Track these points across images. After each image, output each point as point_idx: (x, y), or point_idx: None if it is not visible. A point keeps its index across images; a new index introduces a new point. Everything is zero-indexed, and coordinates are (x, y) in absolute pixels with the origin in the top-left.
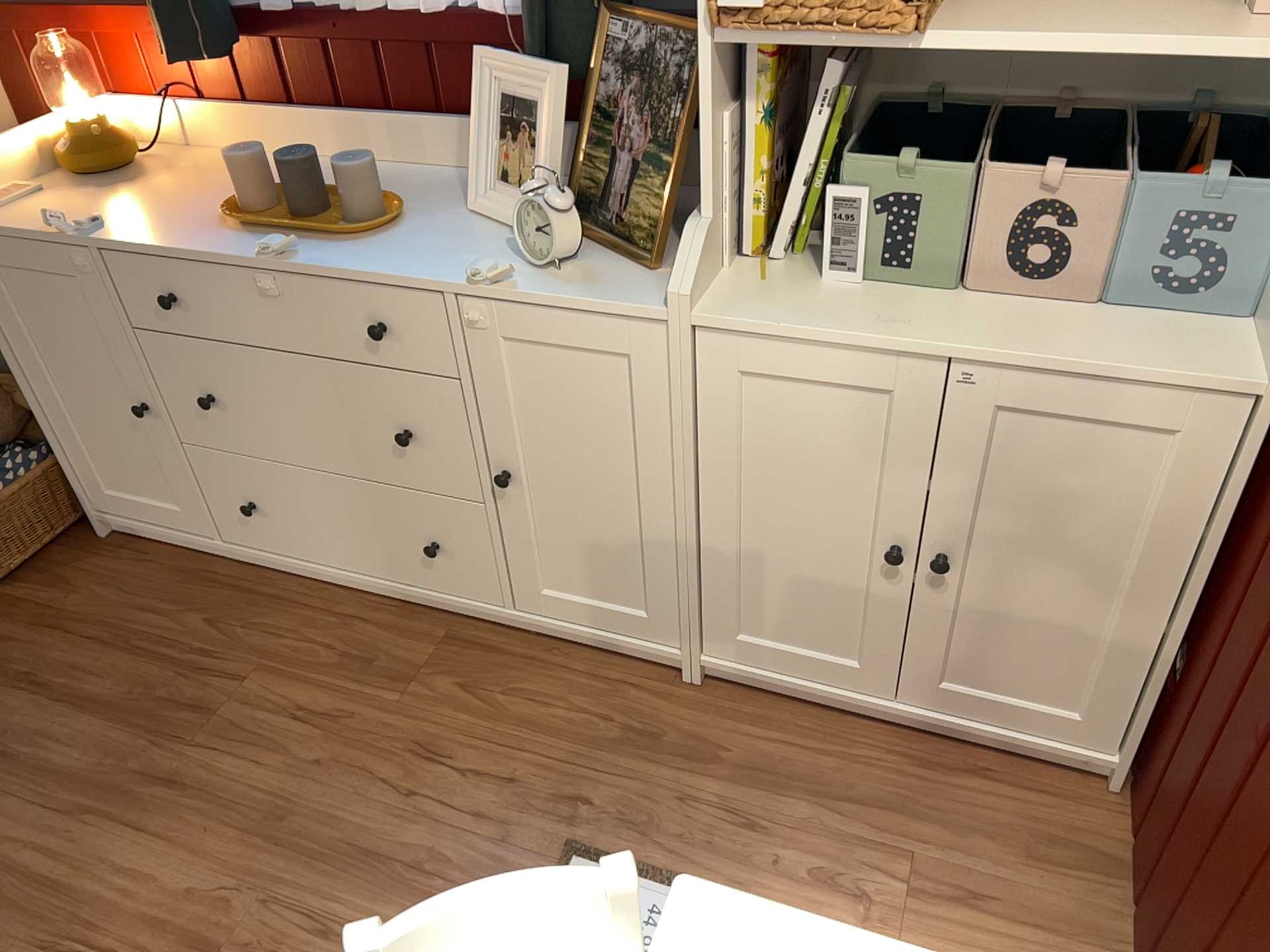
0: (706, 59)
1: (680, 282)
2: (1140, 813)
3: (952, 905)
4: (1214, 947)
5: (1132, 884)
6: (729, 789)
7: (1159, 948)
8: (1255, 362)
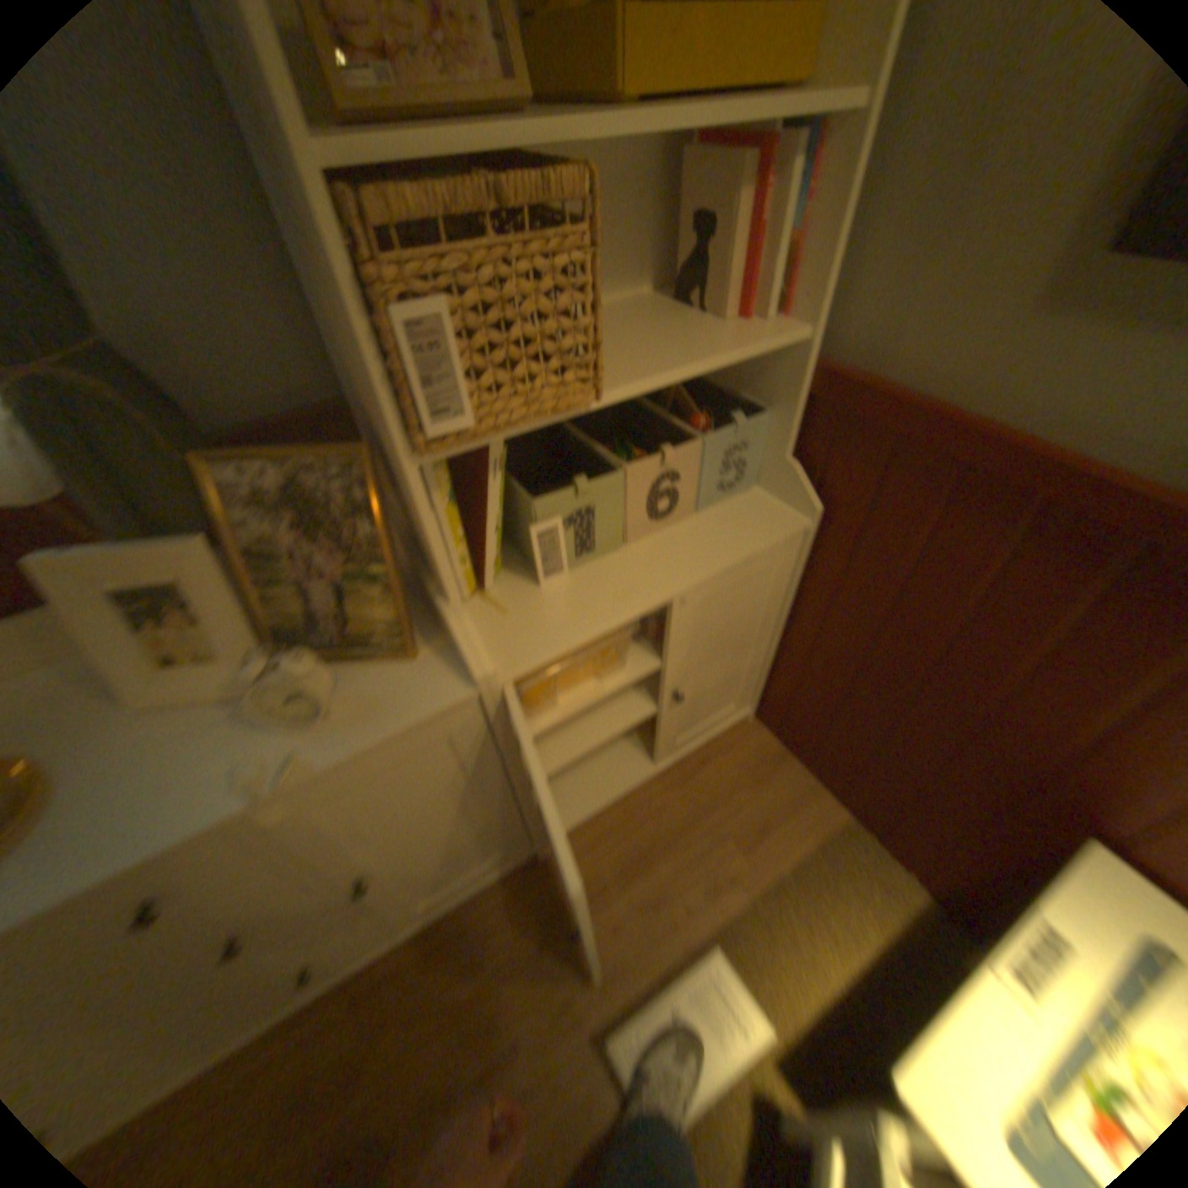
0: (413, 483)
1: (478, 665)
2: (772, 726)
3: (761, 843)
4: (915, 785)
5: (795, 759)
6: (626, 897)
7: (847, 786)
8: (792, 514)
